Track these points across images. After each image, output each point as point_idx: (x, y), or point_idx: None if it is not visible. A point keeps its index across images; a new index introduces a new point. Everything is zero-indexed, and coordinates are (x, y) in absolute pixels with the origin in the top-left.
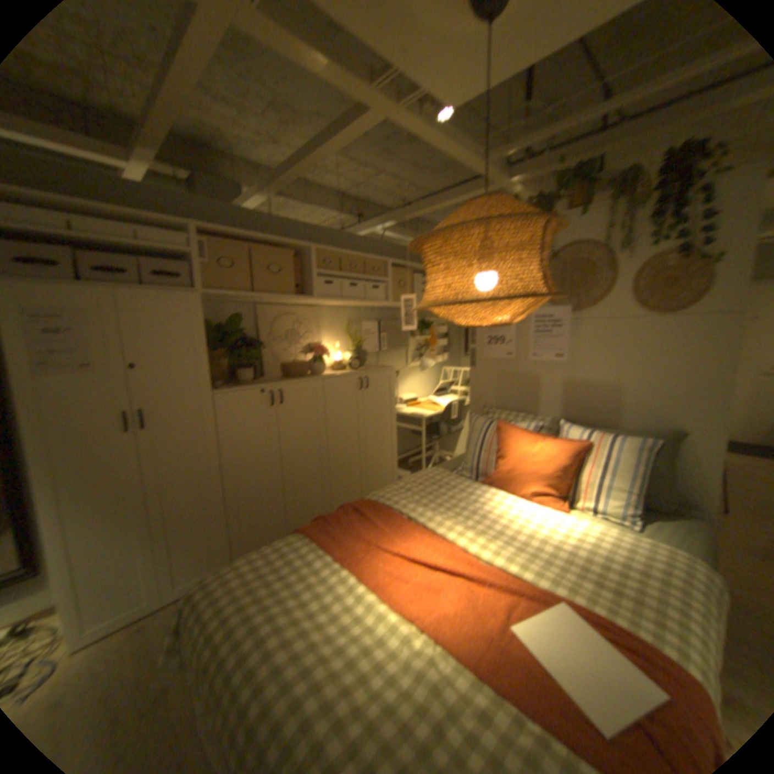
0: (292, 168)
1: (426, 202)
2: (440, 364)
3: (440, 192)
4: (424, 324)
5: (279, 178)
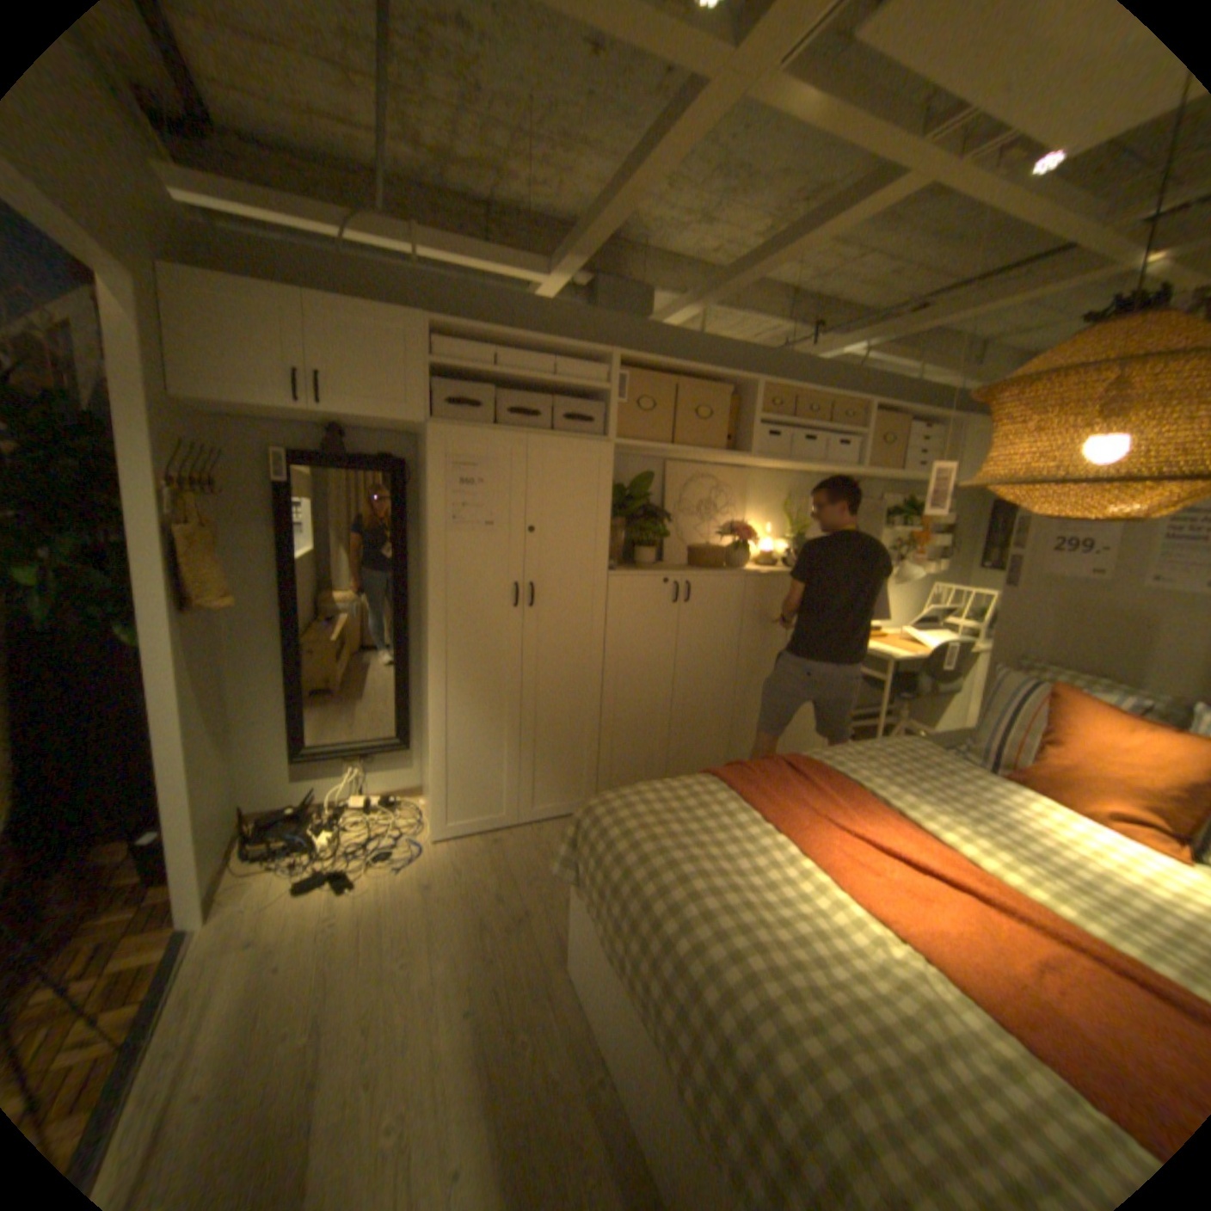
0: (751, 270)
1: (957, 305)
2: (930, 580)
3: (990, 287)
4: (912, 508)
5: (728, 285)
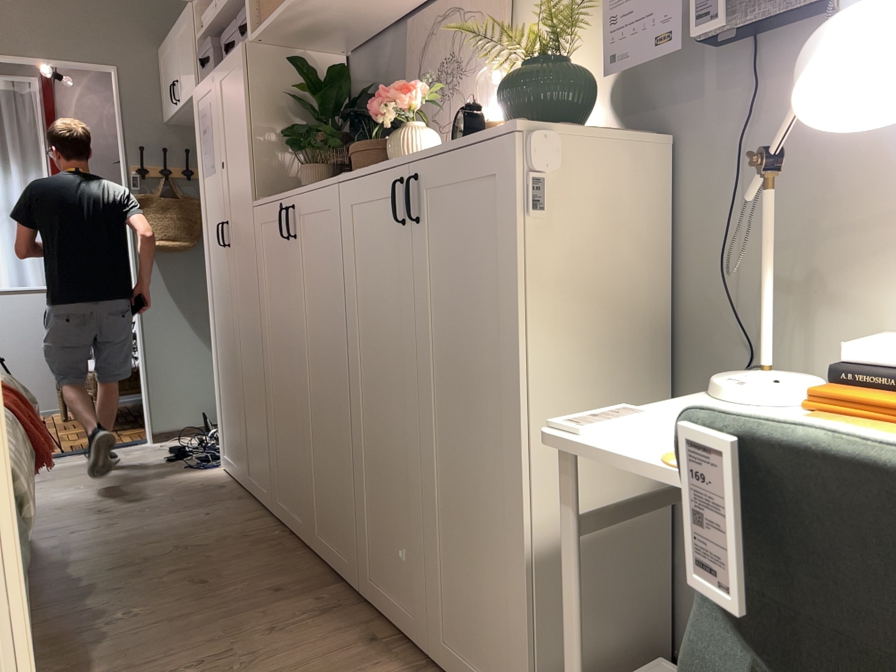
0: None
1: None
2: None
3: None
4: None
5: None
